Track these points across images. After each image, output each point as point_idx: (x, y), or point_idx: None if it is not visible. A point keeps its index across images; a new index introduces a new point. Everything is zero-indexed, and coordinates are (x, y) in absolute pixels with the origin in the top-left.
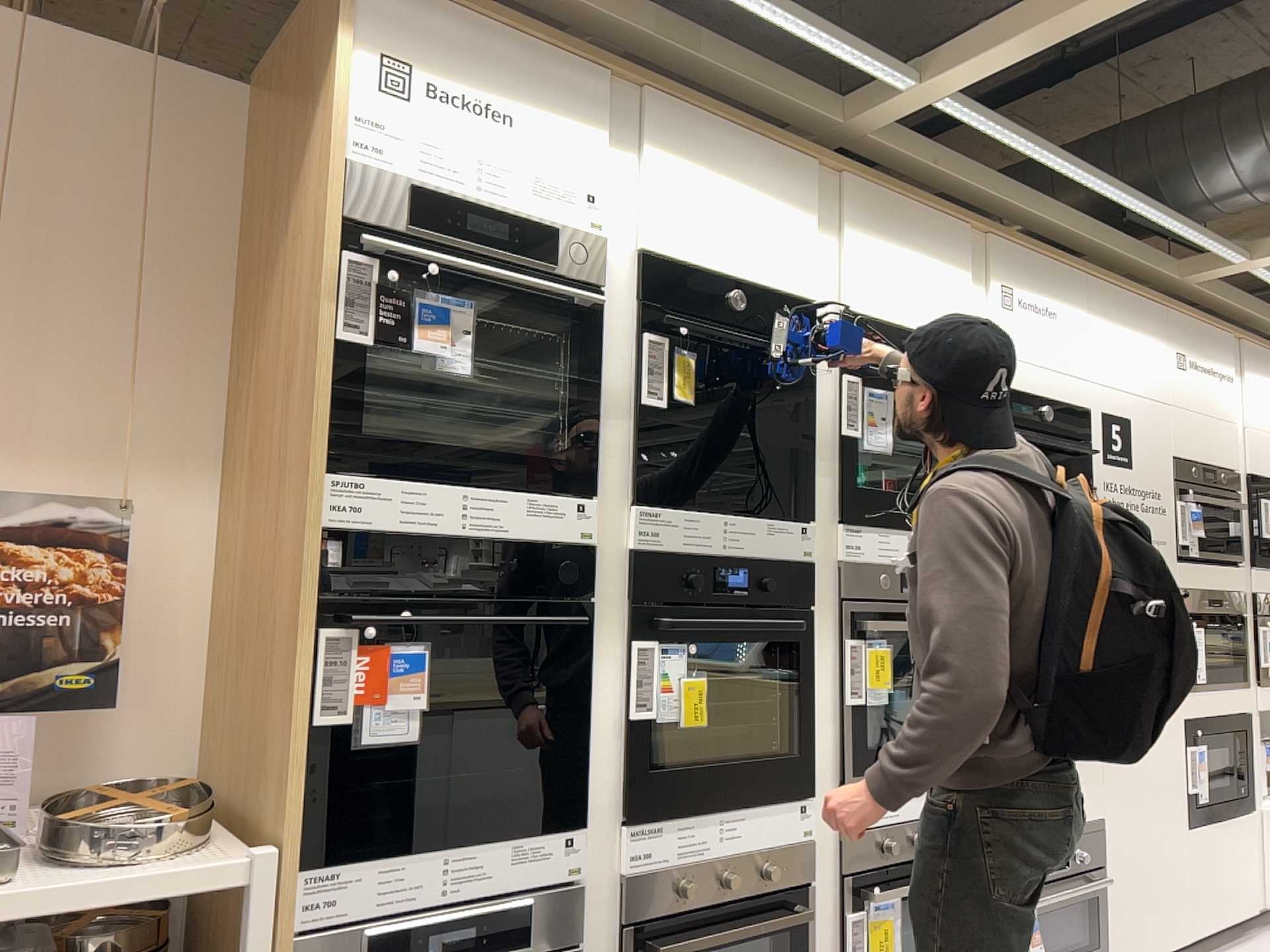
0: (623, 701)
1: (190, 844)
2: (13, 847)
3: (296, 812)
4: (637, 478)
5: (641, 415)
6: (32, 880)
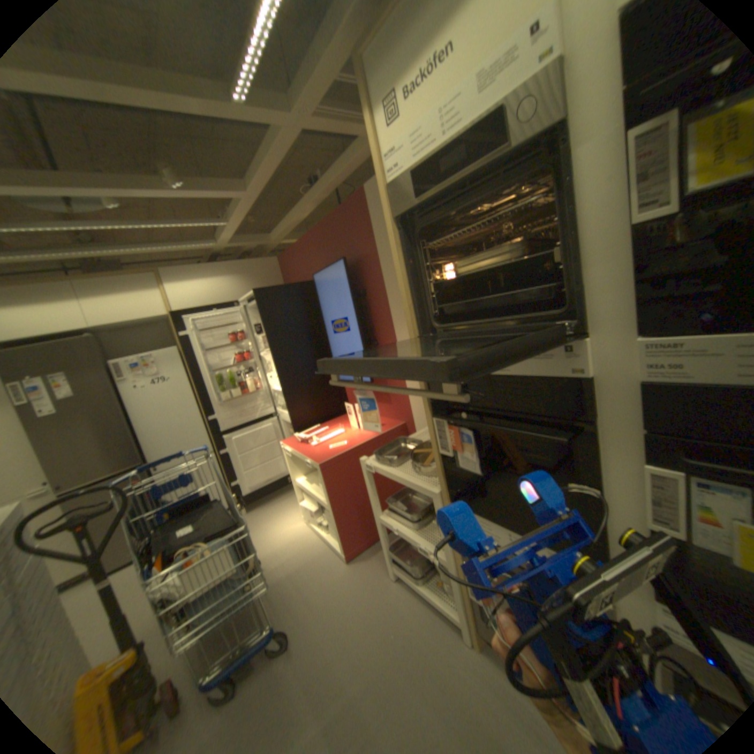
0: (645, 510)
1: (435, 477)
2: (413, 456)
3: (444, 484)
4: (645, 306)
5: (641, 234)
6: (396, 471)
